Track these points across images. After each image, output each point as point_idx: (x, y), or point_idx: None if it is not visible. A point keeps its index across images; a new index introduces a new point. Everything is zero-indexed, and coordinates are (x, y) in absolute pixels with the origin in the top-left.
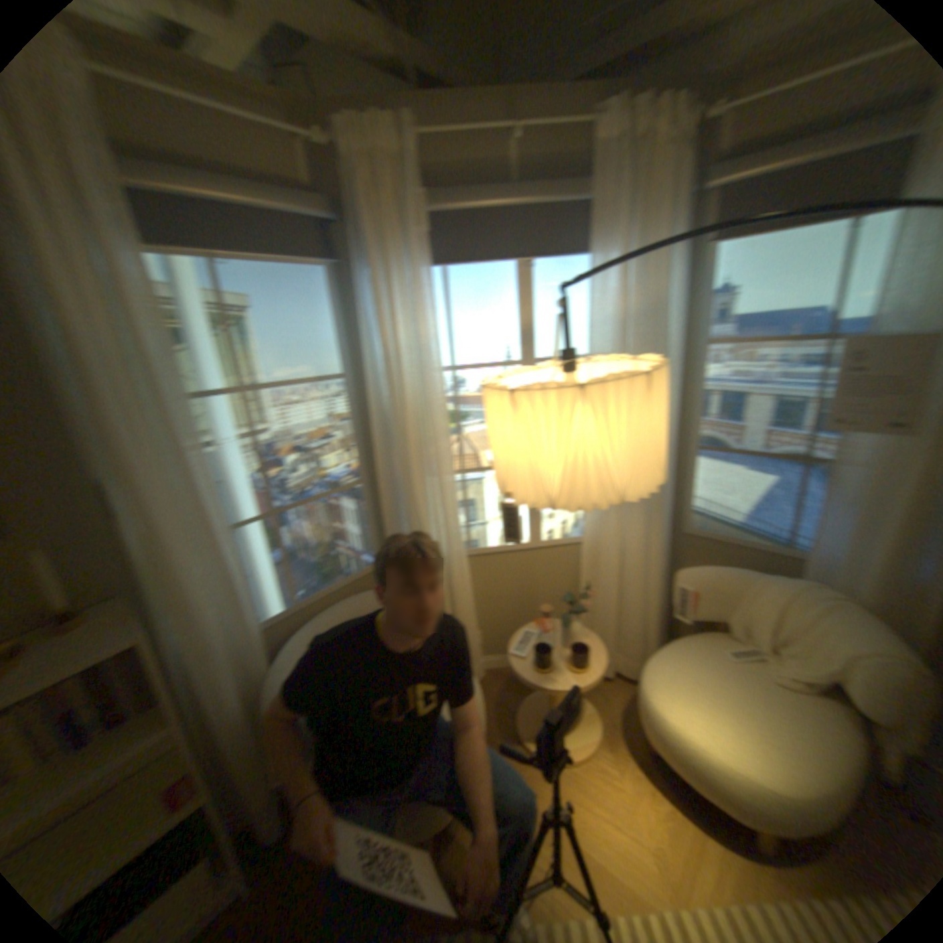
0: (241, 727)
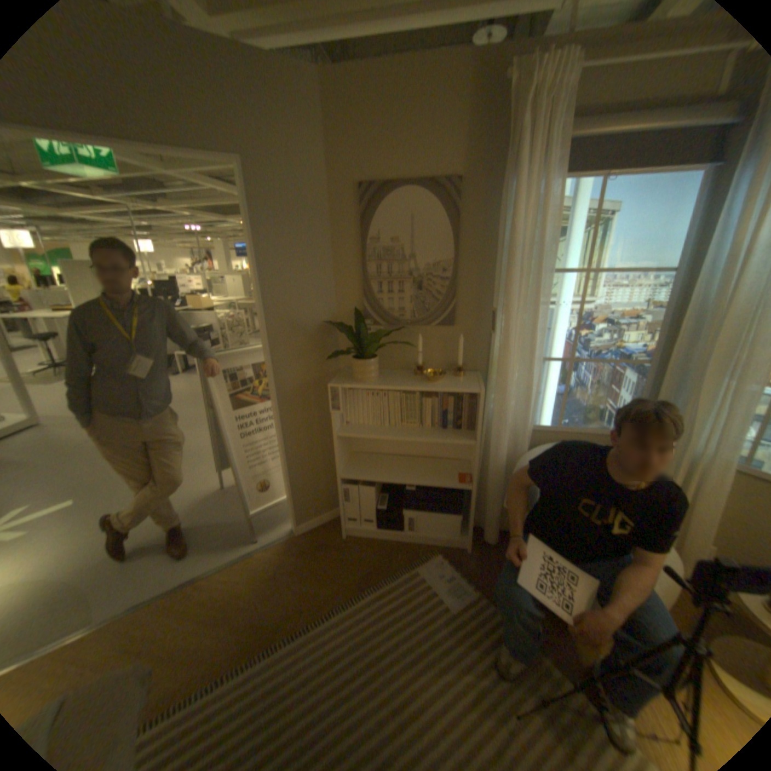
0: (498, 468)
